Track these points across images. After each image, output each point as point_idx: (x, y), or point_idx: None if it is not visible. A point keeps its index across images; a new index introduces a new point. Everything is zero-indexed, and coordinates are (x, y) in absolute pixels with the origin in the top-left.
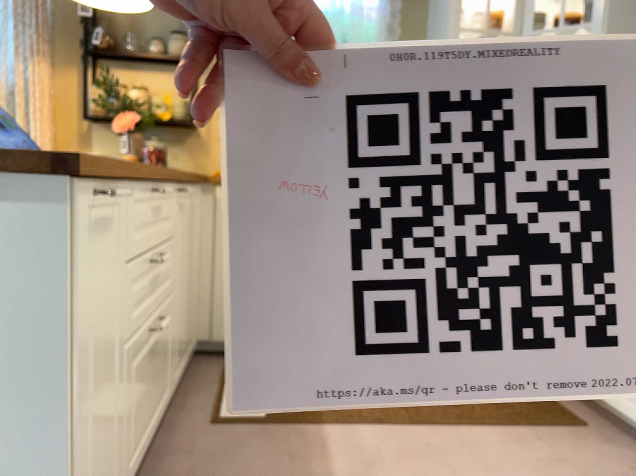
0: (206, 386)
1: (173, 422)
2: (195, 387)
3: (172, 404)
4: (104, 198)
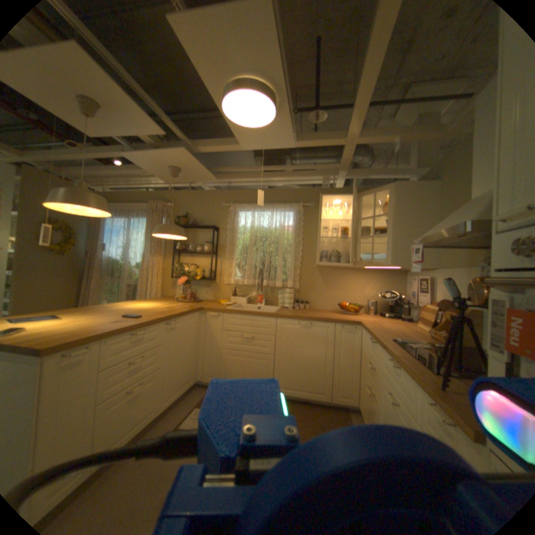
0: (188, 407)
1: (159, 427)
2: (182, 407)
3: (166, 416)
4: (72, 355)
